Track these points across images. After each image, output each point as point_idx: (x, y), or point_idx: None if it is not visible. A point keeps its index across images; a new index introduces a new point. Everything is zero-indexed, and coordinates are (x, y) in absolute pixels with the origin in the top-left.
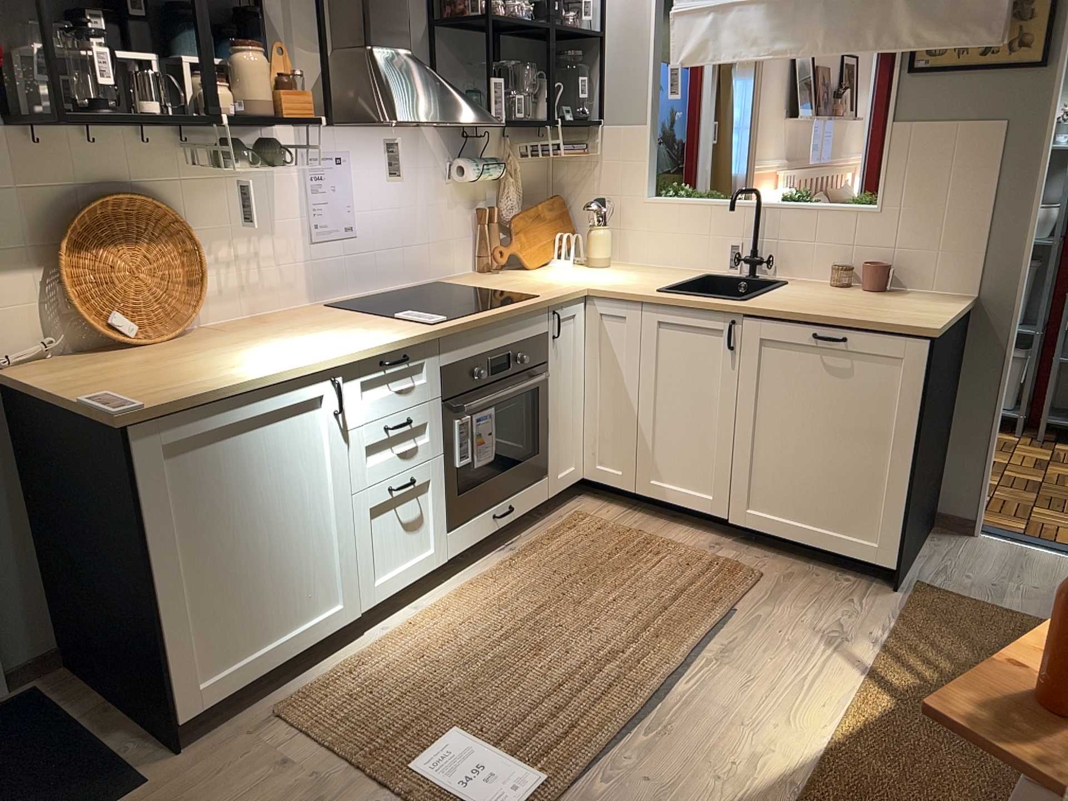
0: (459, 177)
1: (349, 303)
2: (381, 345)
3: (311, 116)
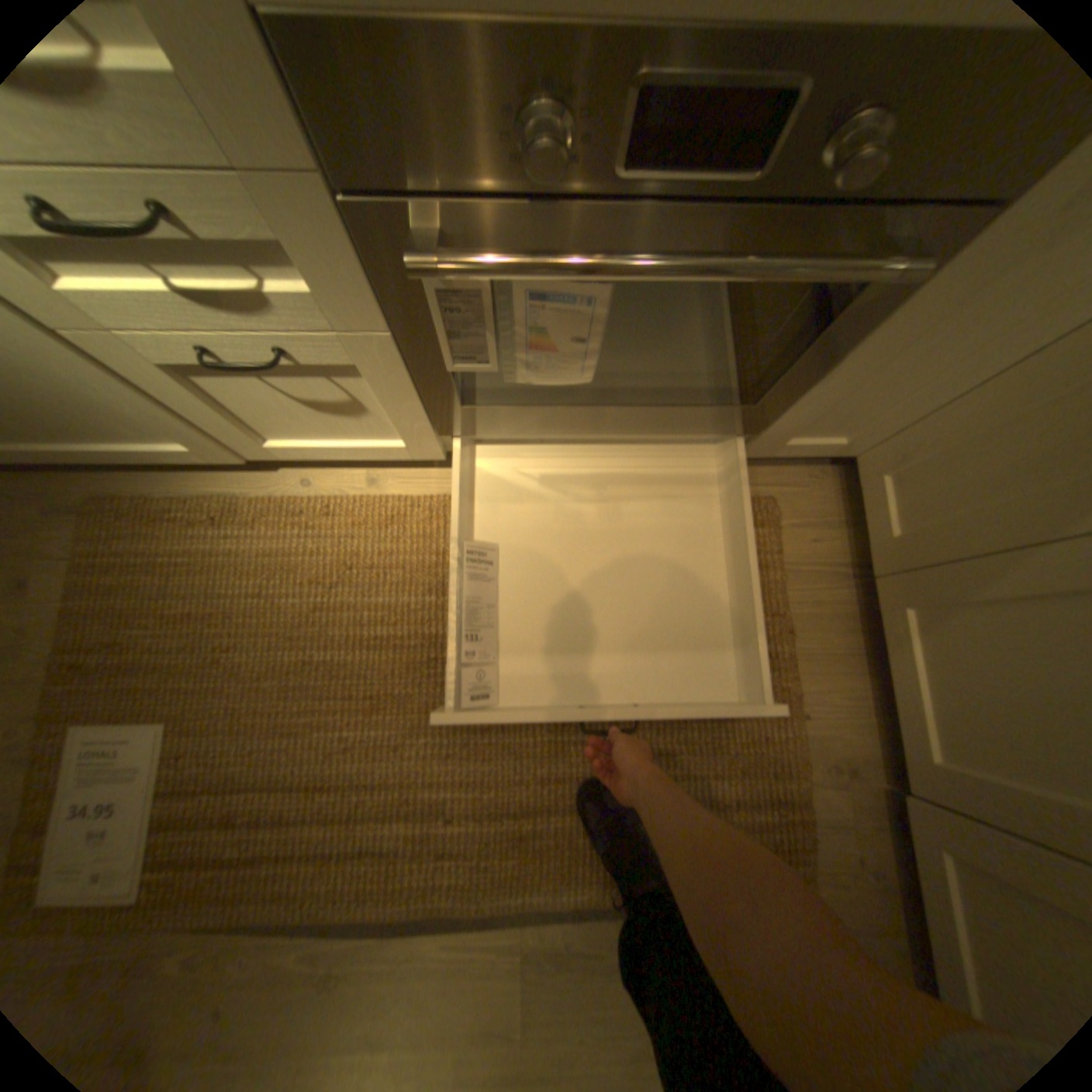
0: None
1: None
2: None
3: None
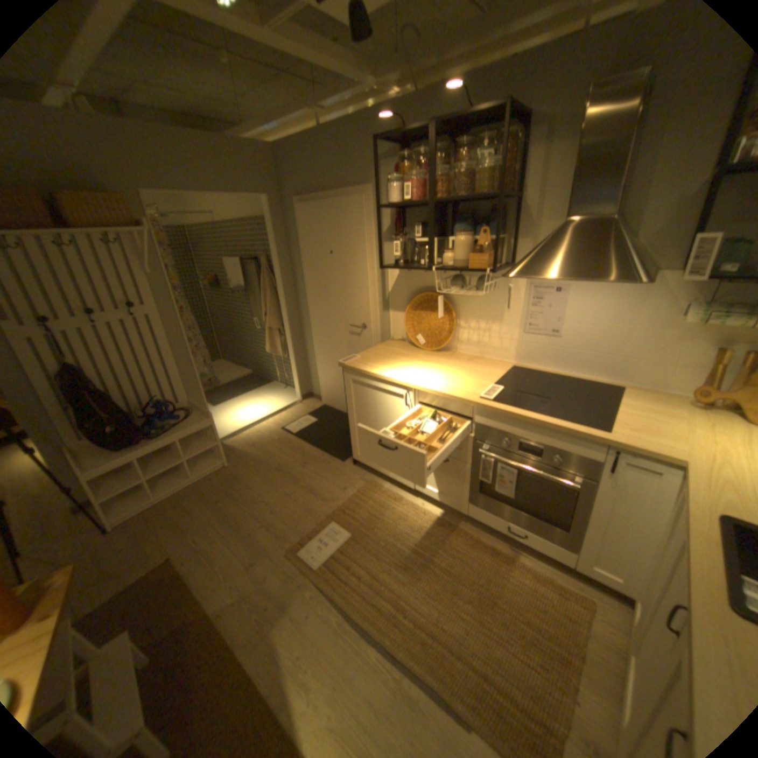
0: (689, 315)
1: (541, 371)
2: (432, 389)
3: (485, 267)
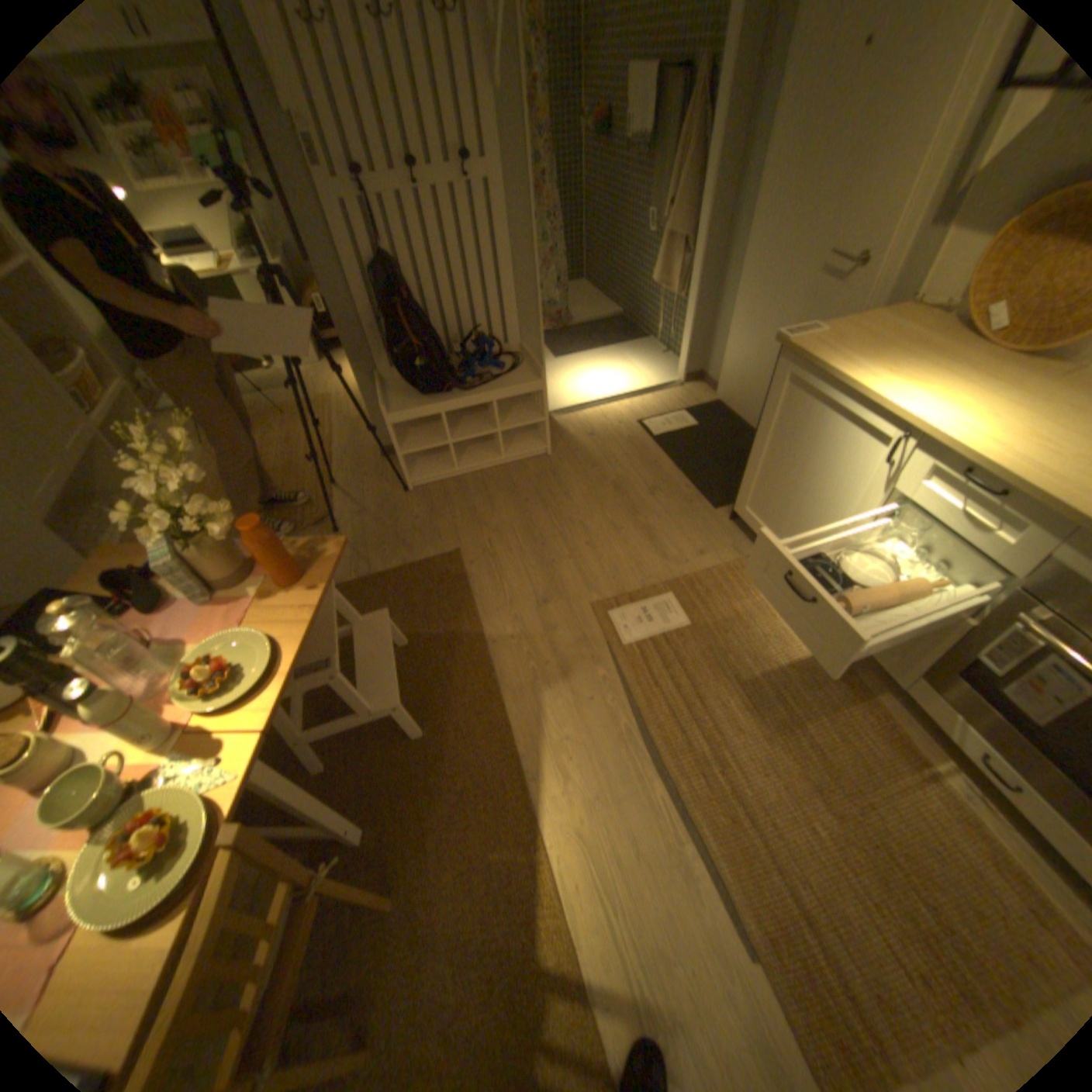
0: None
1: None
2: (979, 451)
3: None
